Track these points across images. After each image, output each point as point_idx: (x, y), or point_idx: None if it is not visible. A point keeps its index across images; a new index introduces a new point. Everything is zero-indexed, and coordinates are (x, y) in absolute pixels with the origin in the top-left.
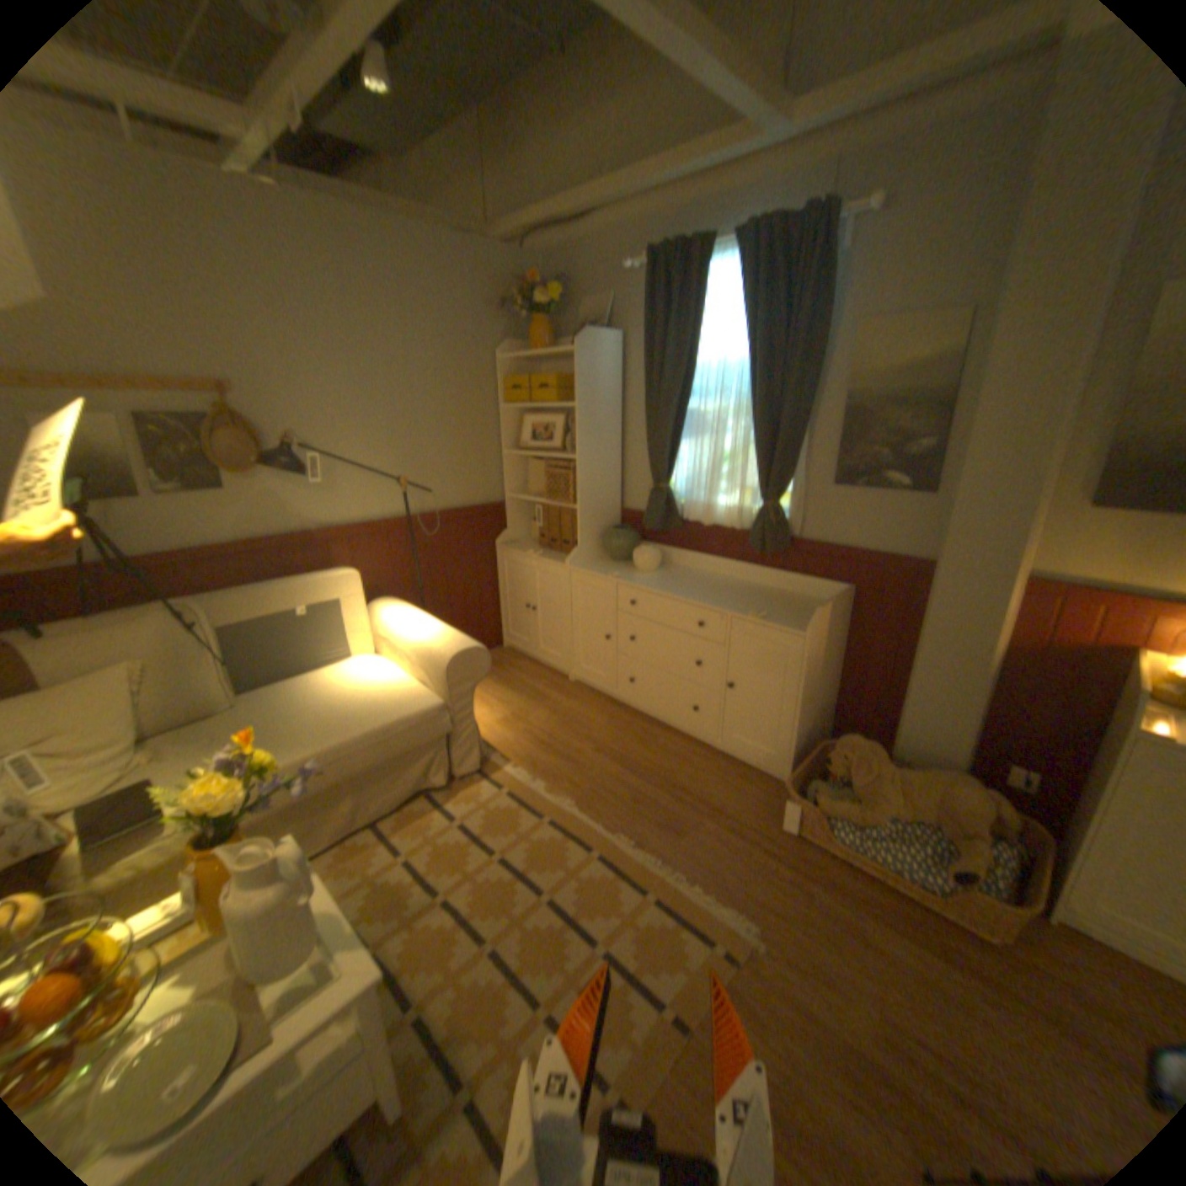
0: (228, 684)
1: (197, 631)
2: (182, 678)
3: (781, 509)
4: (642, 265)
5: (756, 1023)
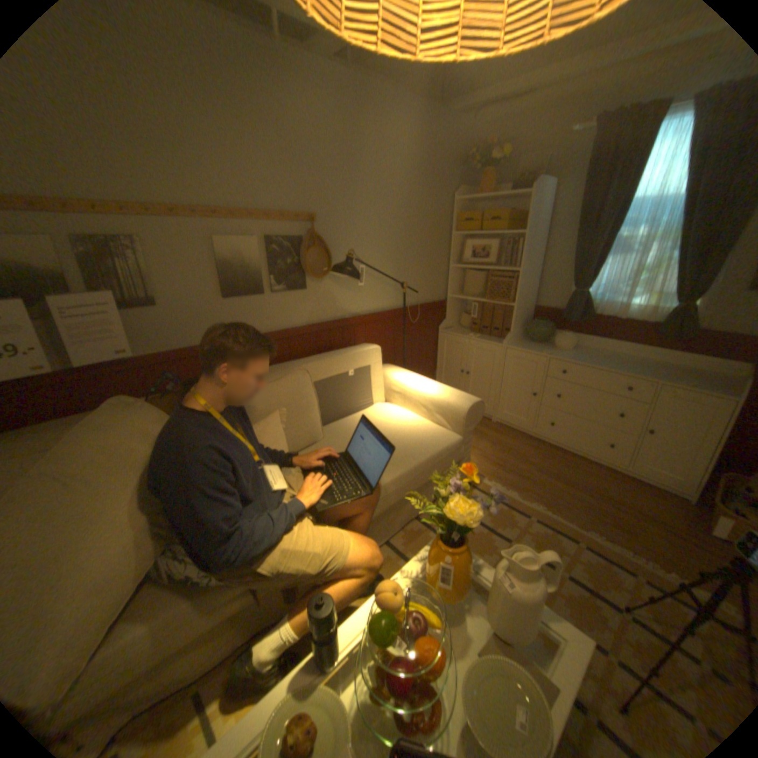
0: (323, 421)
1: (311, 386)
2: (306, 418)
3: (698, 308)
4: (585, 128)
5: None
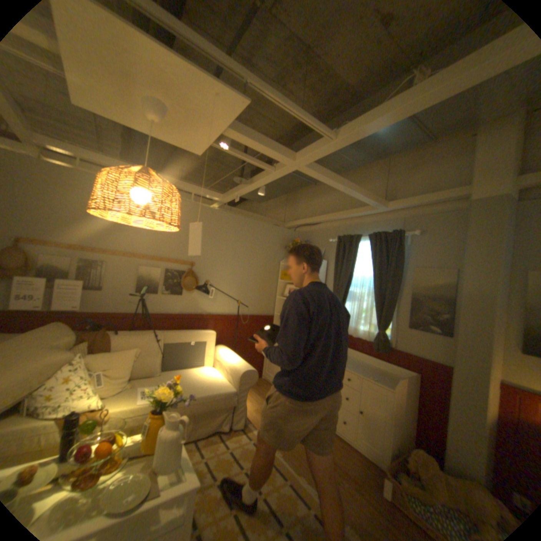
0: (162, 365)
1: (160, 342)
2: (150, 359)
3: (386, 335)
4: (335, 240)
5: None
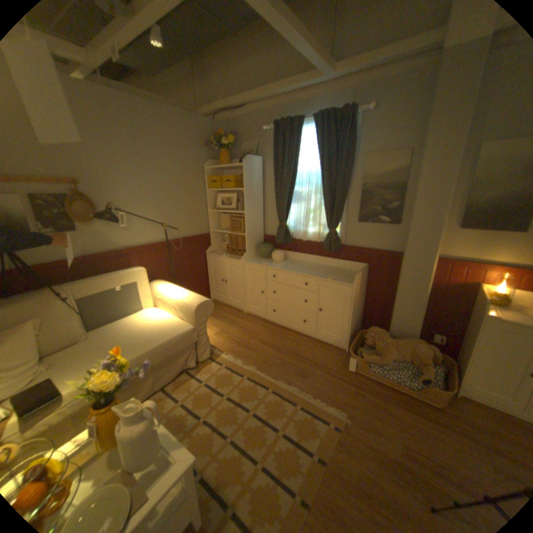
0: (84, 326)
1: (68, 301)
2: (62, 325)
3: (337, 233)
4: (271, 128)
5: (353, 455)
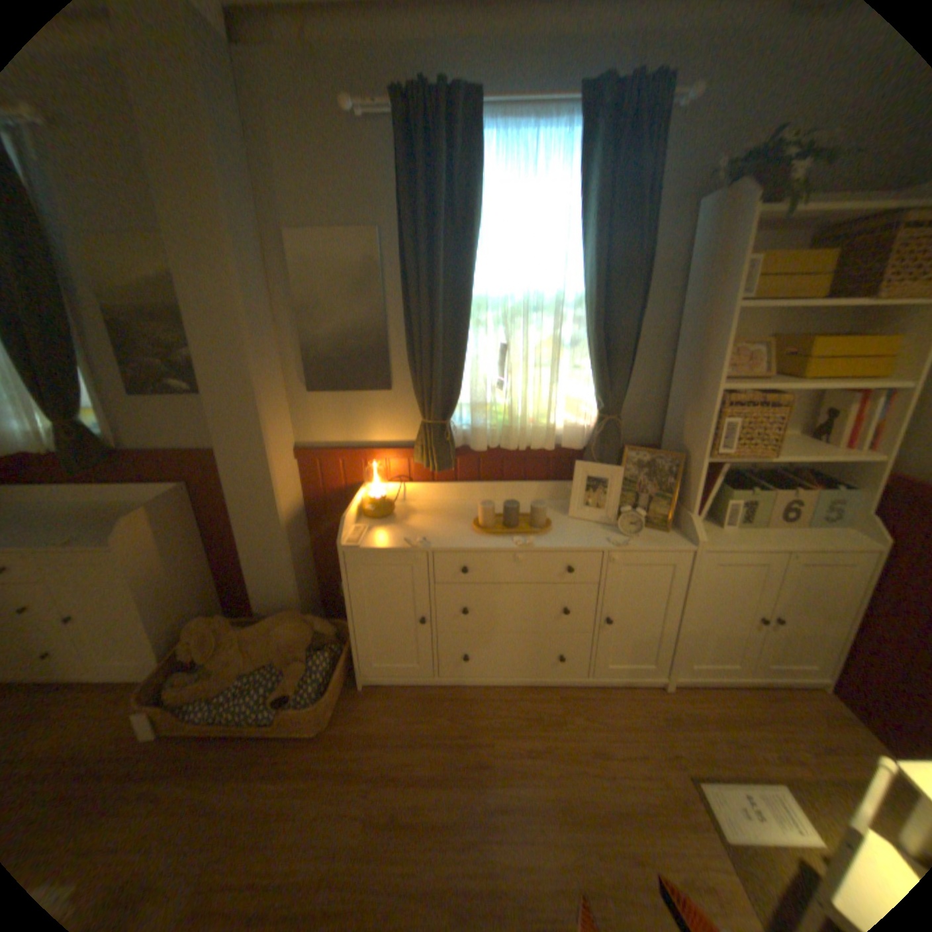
0: None
1: None
2: None
3: (74, 427)
4: None
5: None
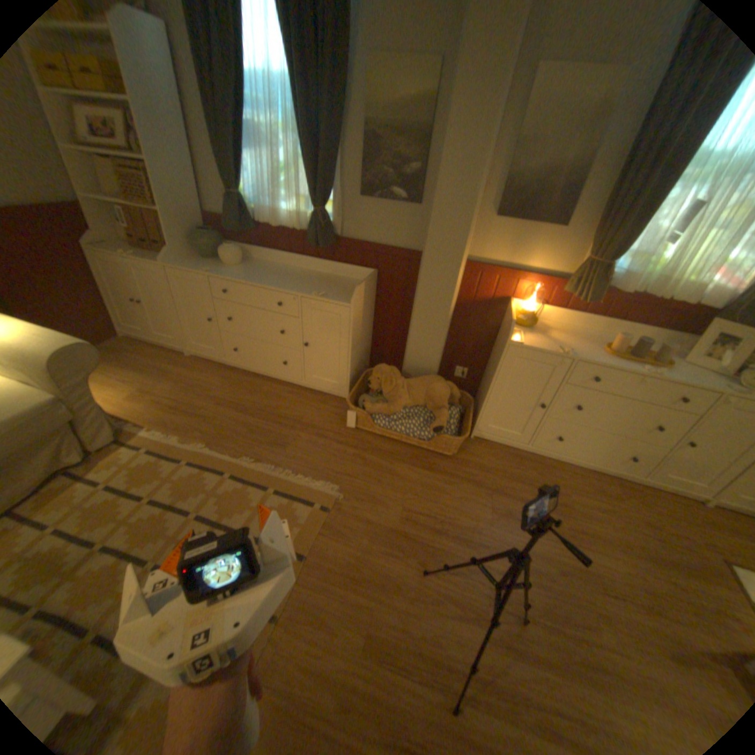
0: None
1: None
2: None
3: (327, 214)
4: None
5: (341, 537)
